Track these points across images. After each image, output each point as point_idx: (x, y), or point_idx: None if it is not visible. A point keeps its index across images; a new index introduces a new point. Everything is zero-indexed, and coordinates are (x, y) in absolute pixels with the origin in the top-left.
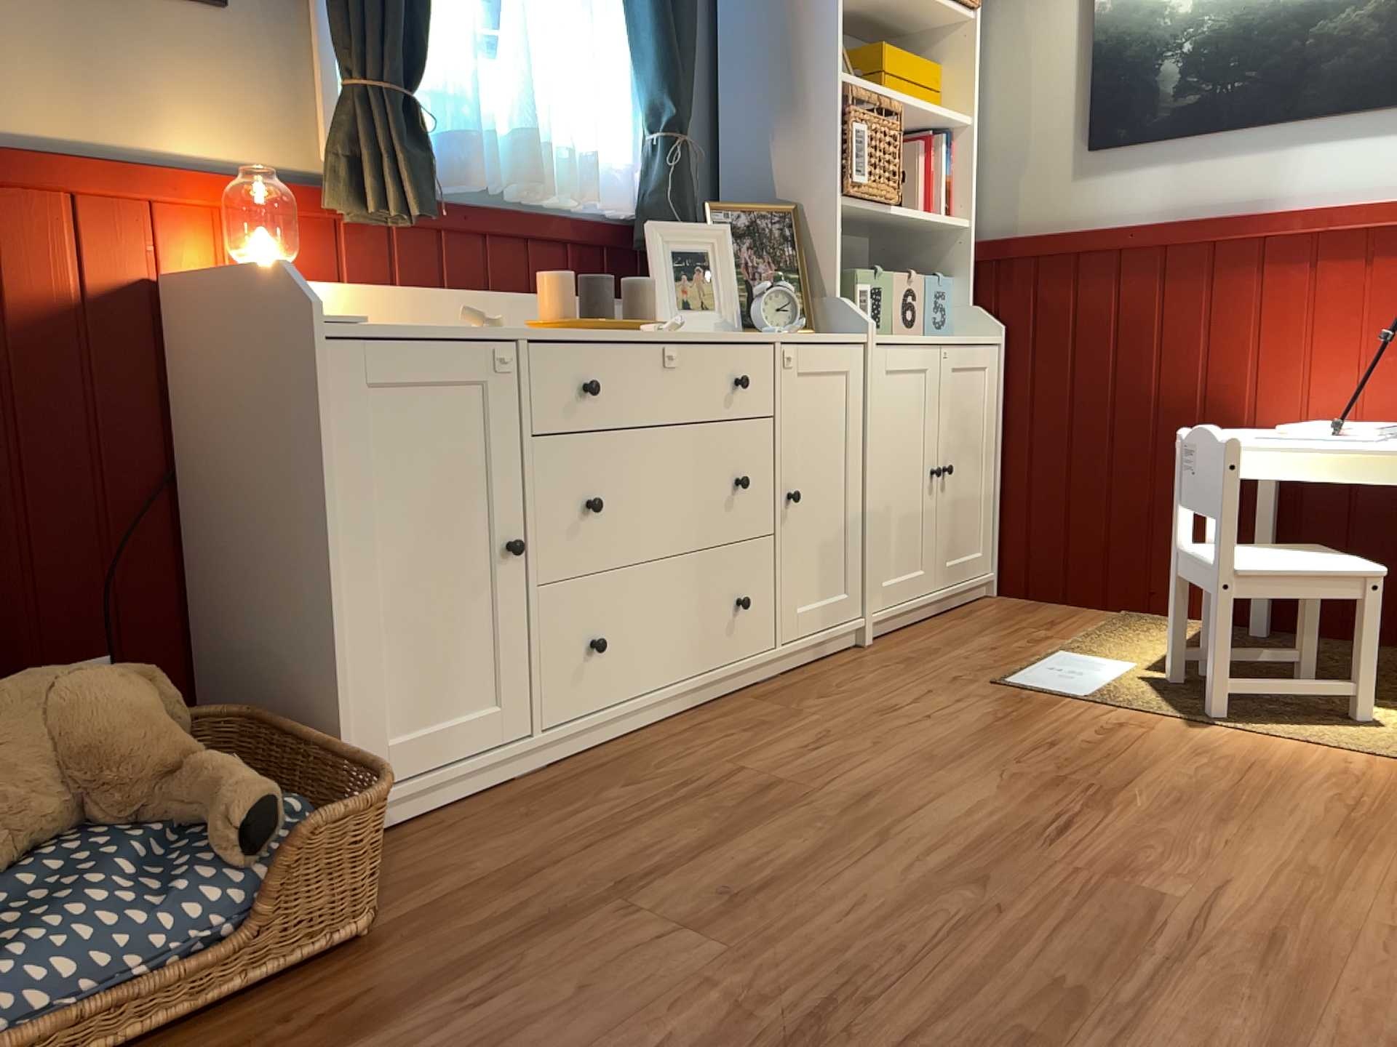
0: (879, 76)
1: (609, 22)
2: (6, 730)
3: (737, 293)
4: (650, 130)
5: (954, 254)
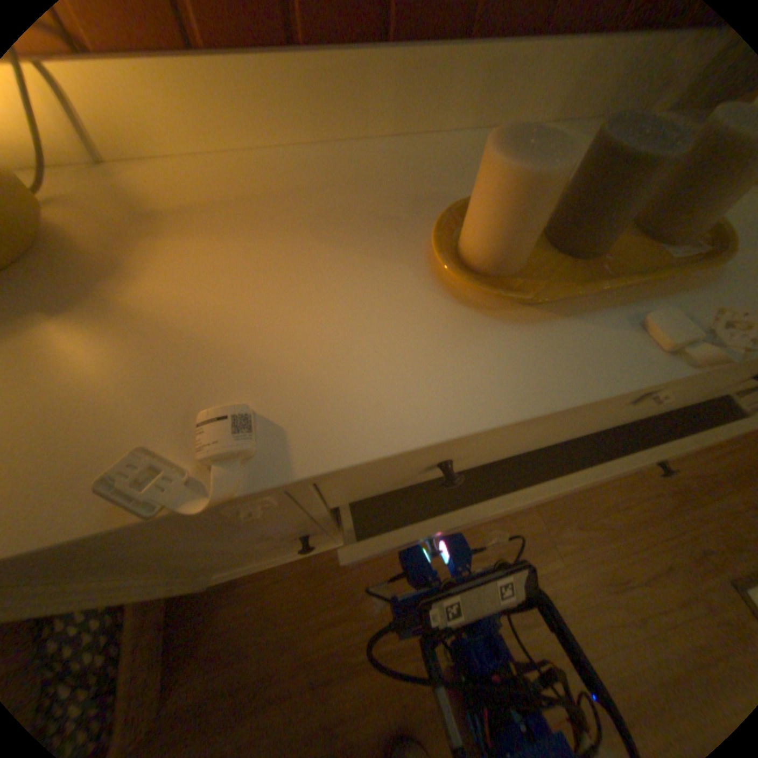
0: None
1: None
2: None
3: None
4: None
5: None
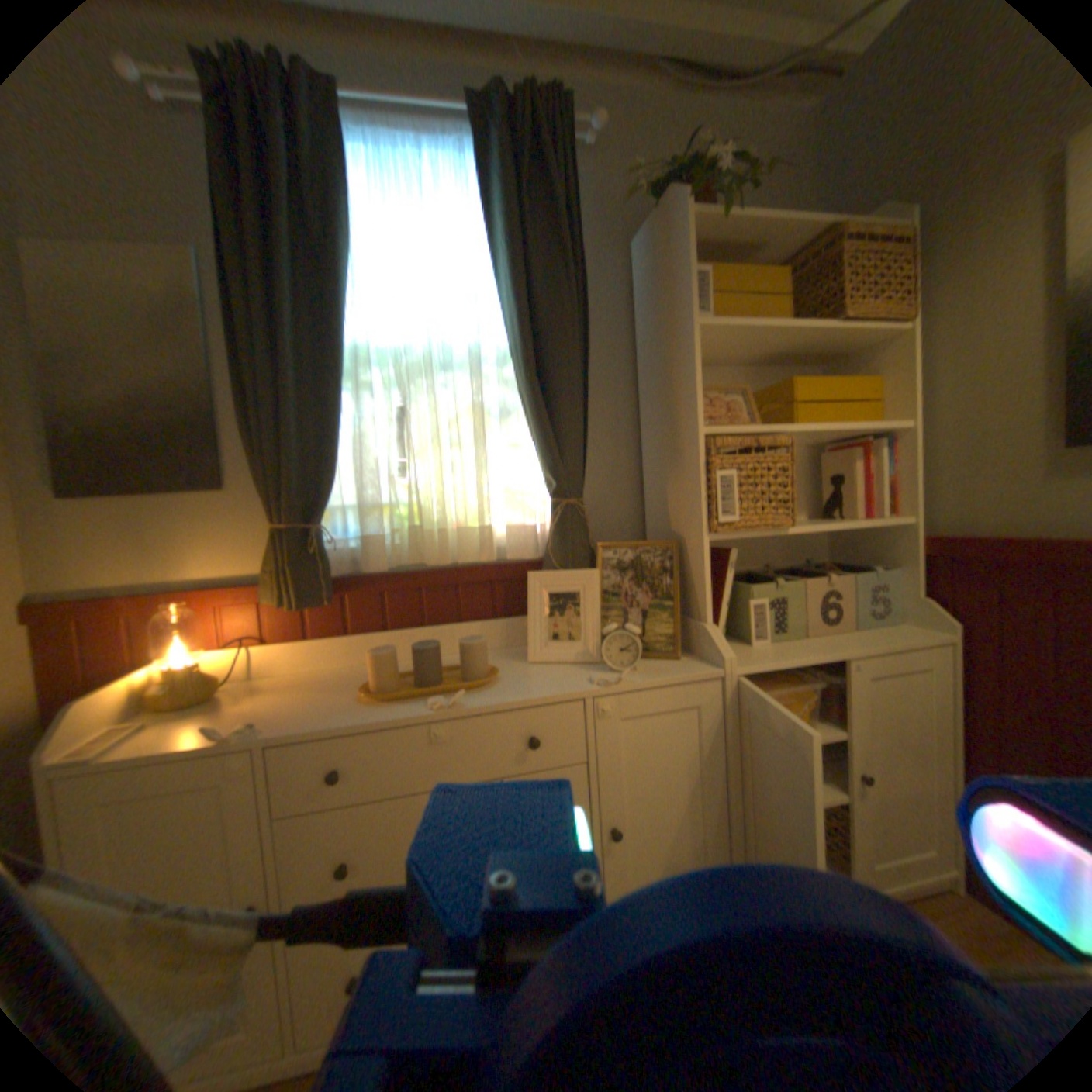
0: (792, 405)
1: (519, 424)
2: None
3: (599, 627)
4: (551, 495)
5: (903, 546)
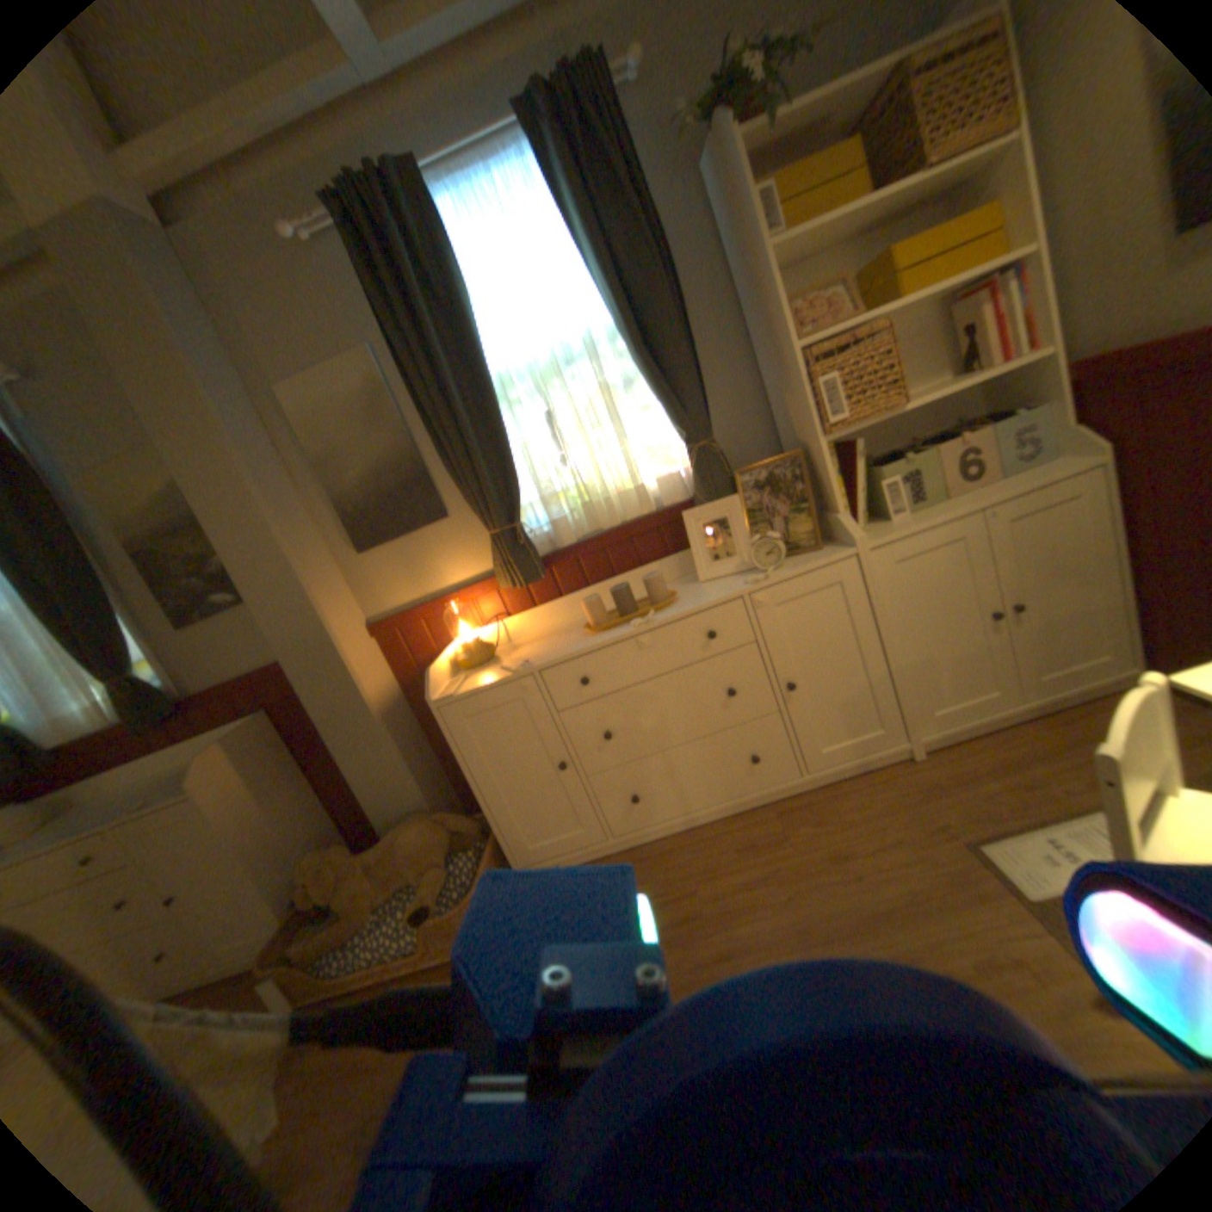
0: (895, 273)
1: (641, 387)
2: (386, 852)
3: (747, 540)
4: (684, 441)
5: (1047, 378)
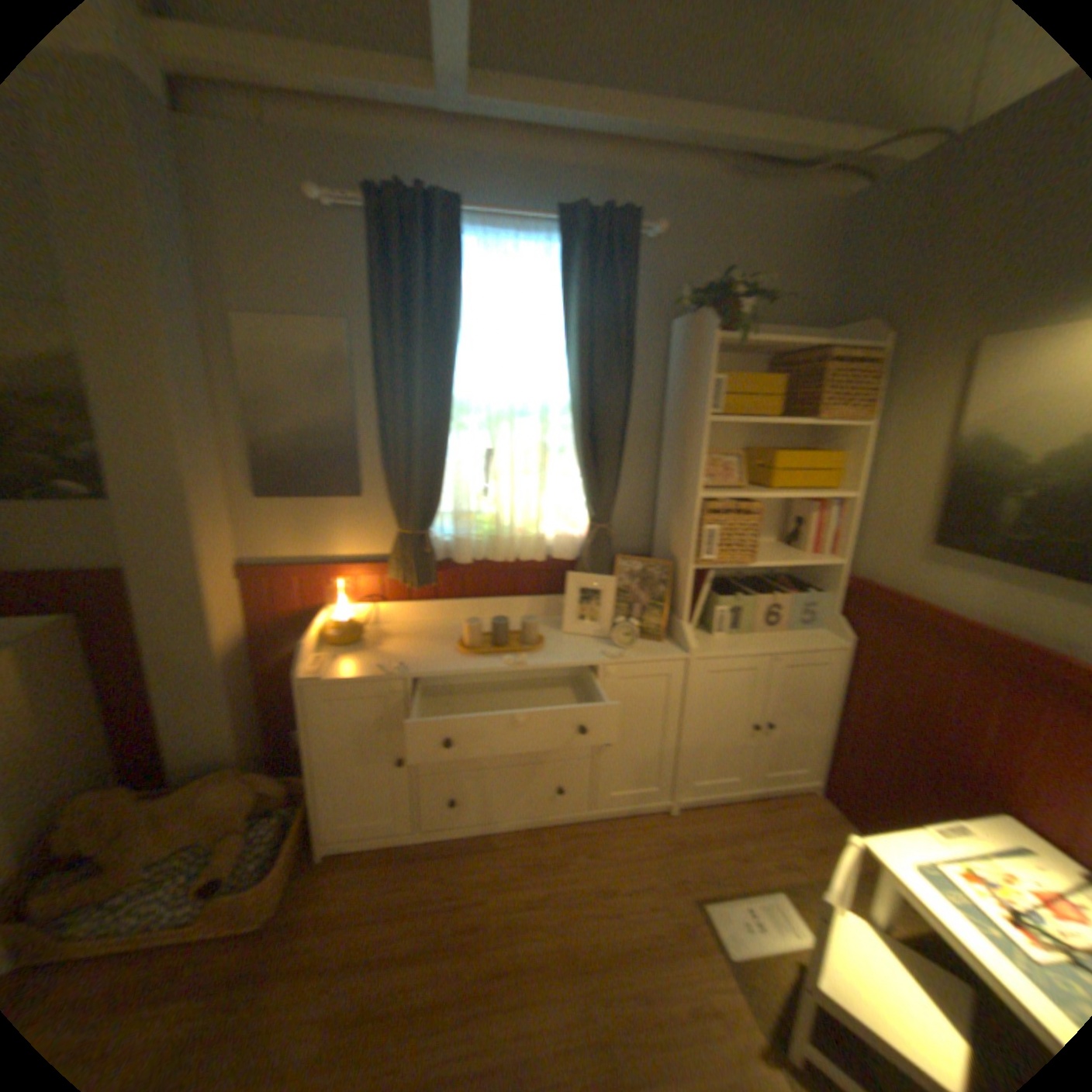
0: (773, 470)
1: (571, 462)
2: (186, 808)
3: (612, 617)
4: (588, 517)
5: (834, 577)
